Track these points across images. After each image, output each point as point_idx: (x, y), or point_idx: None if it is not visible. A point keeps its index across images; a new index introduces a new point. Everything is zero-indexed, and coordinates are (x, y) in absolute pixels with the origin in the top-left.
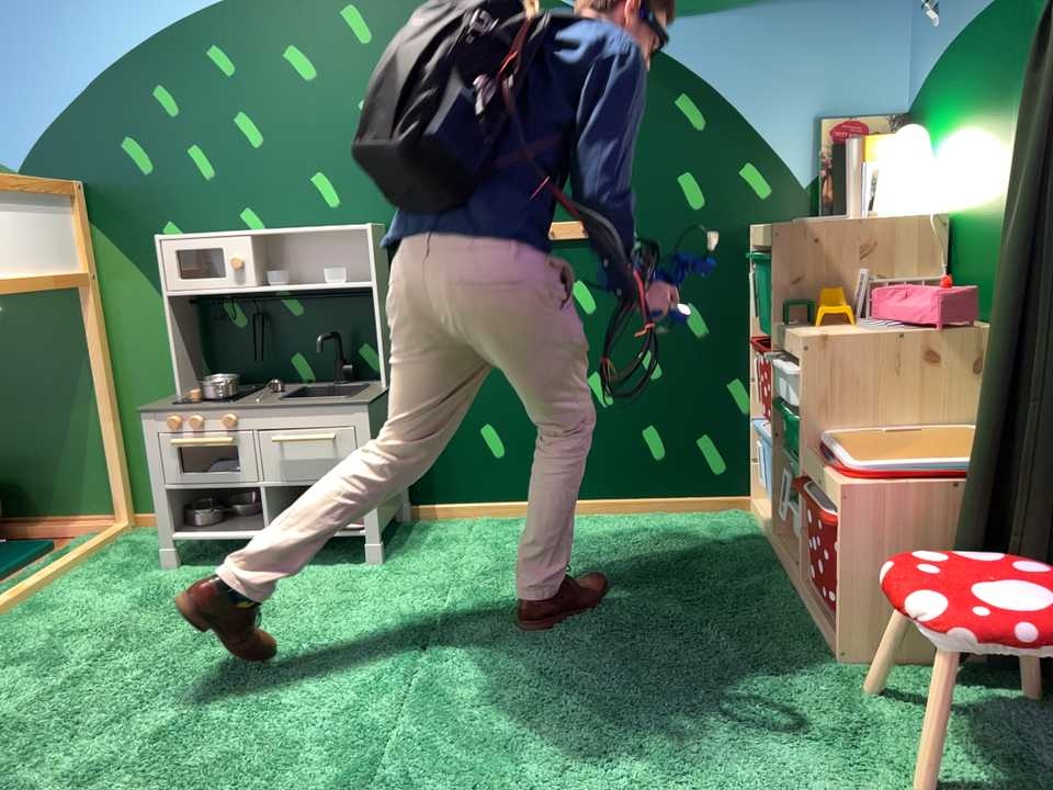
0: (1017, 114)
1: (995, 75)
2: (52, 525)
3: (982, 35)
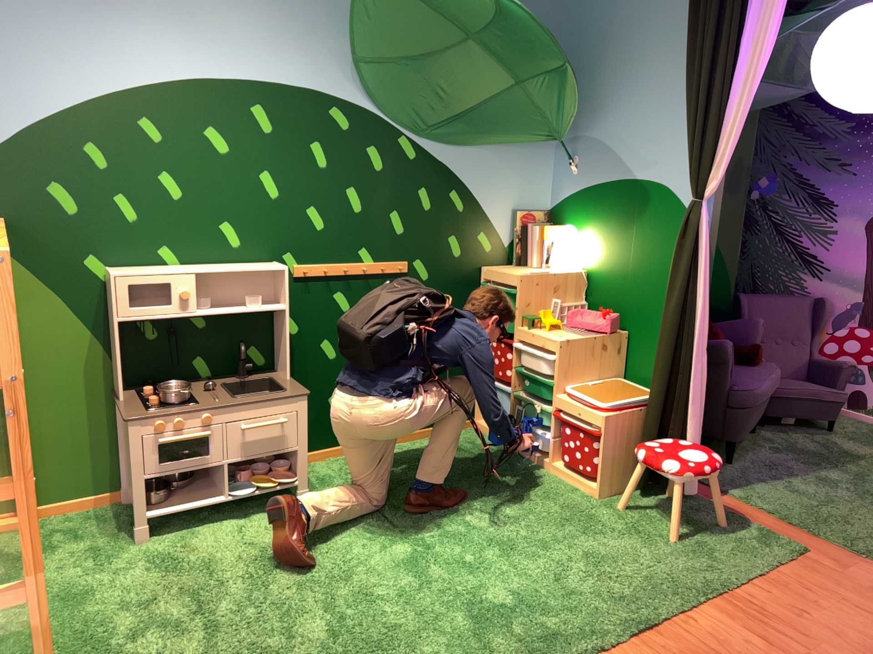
0: (630, 239)
1: (616, 216)
2: None
3: (607, 195)
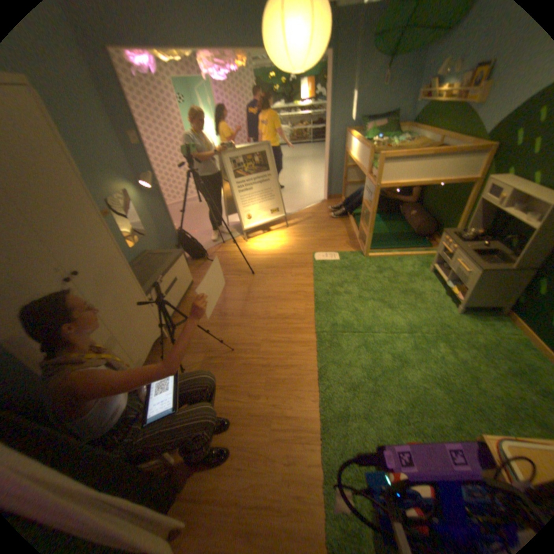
0: None
1: None
2: (439, 242)
3: None
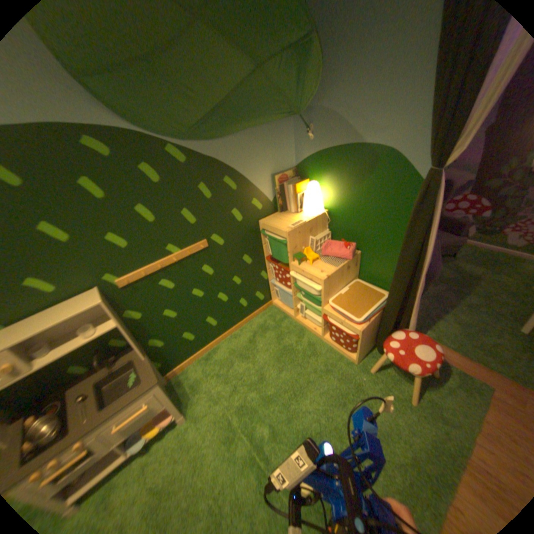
0: (366, 189)
1: (352, 171)
2: None
3: (344, 154)
